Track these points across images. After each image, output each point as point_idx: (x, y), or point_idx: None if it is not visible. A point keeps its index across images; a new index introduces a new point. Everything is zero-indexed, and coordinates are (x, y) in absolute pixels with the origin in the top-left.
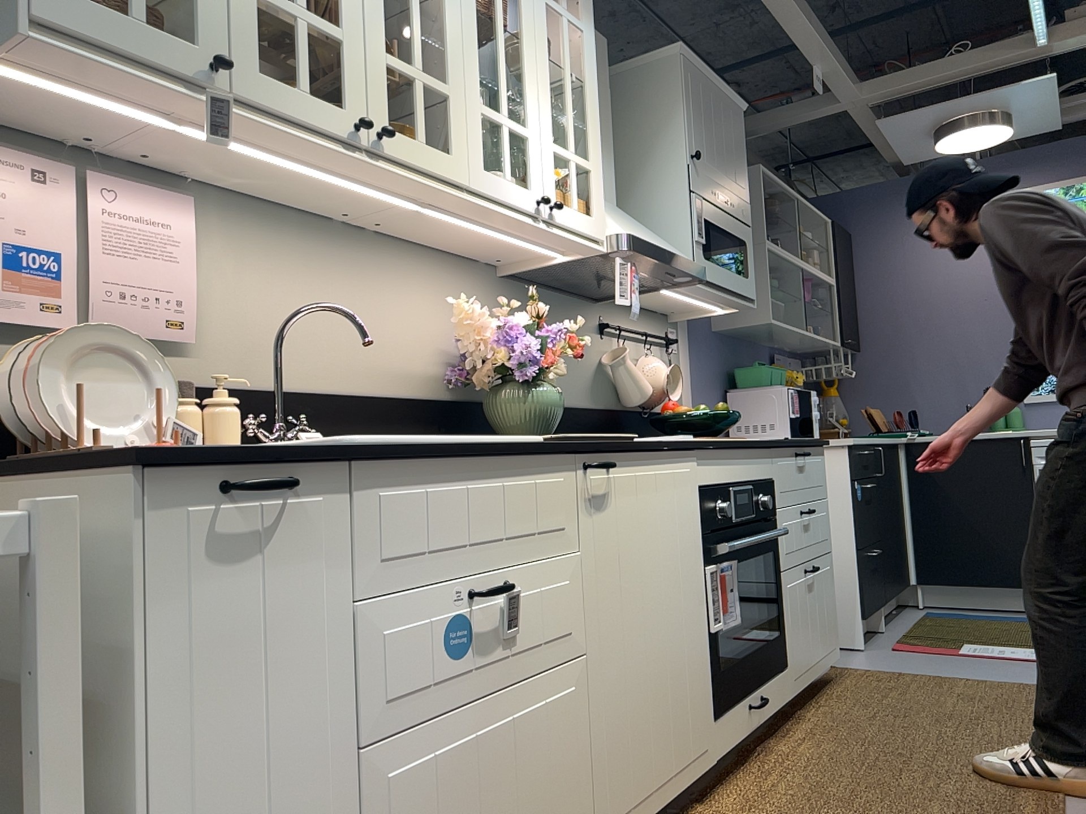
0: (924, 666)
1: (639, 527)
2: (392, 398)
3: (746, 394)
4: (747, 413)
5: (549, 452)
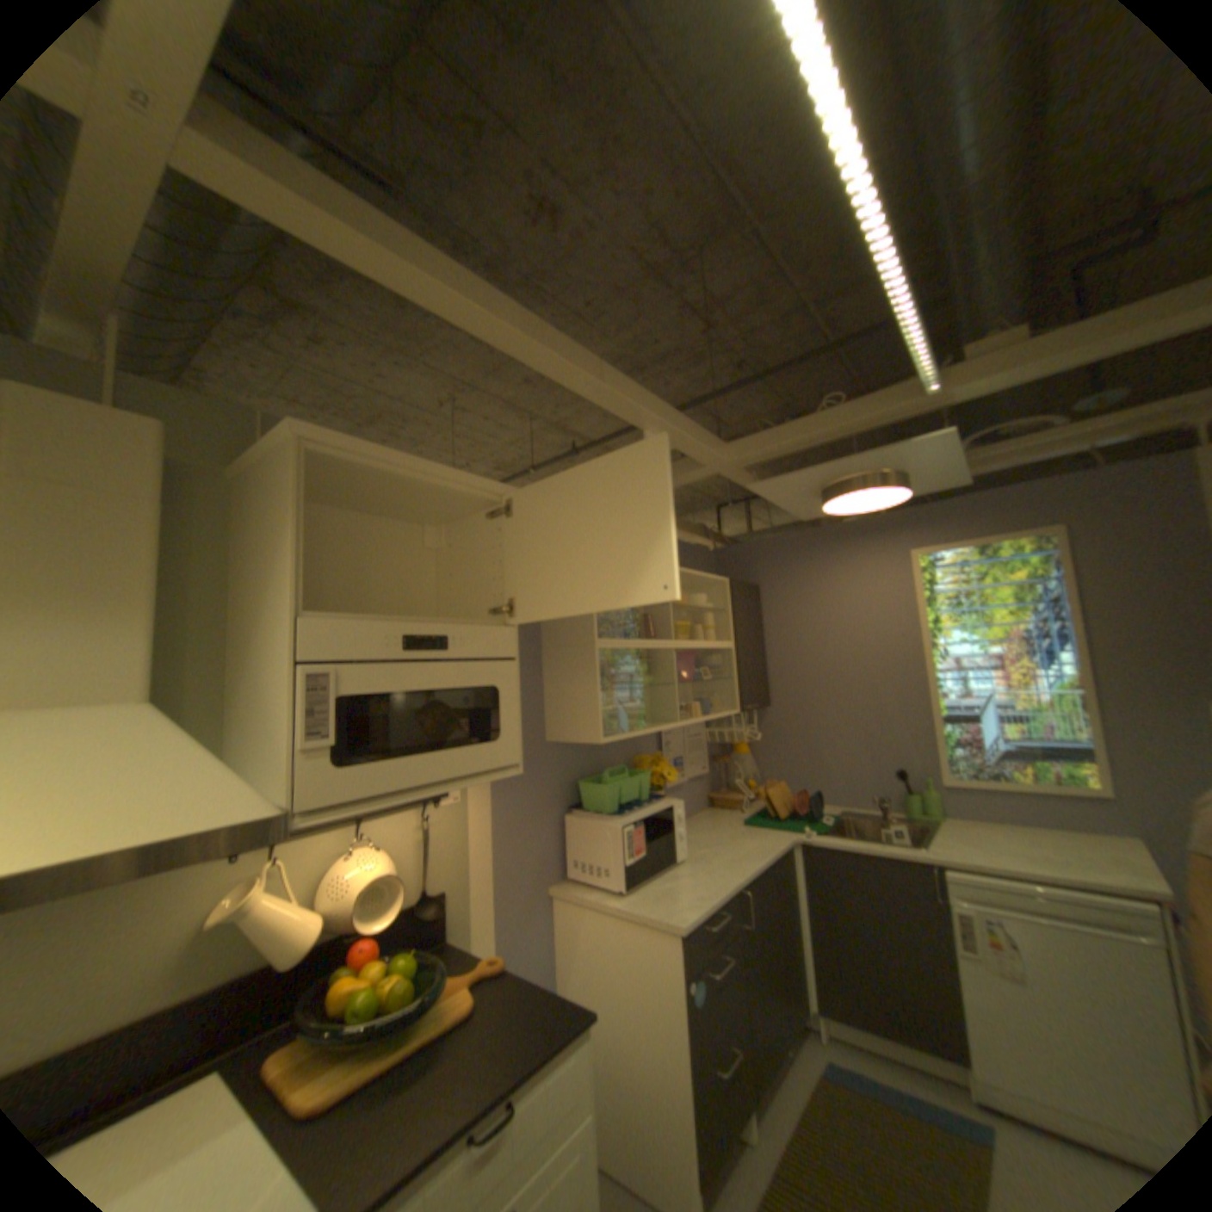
0: None
1: None
2: None
3: (582, 821)
4: (583, 845)
5: None
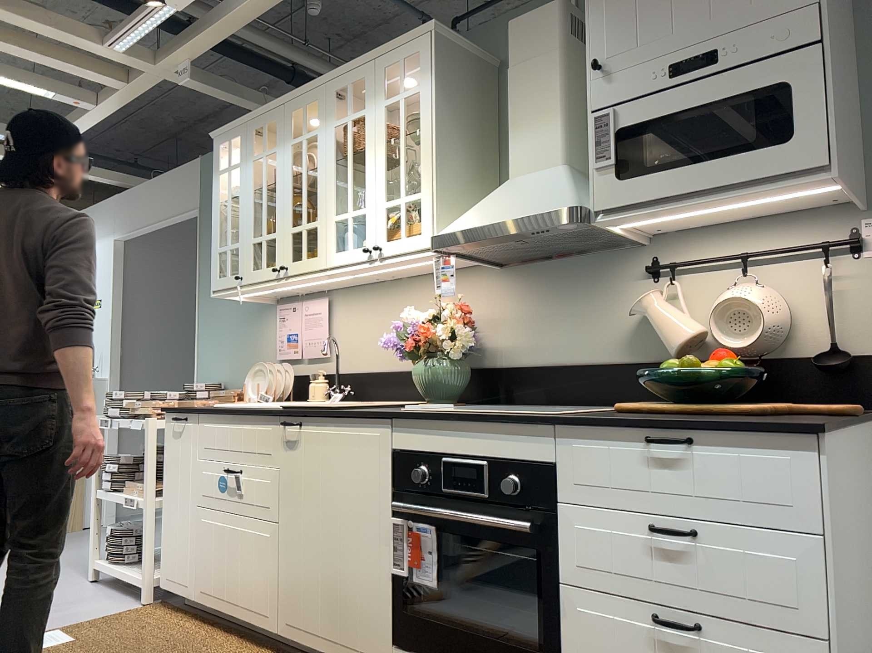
0: None
1: (319, 466)
2: (410, 371)
3: None
4: None
5: (260, 414)
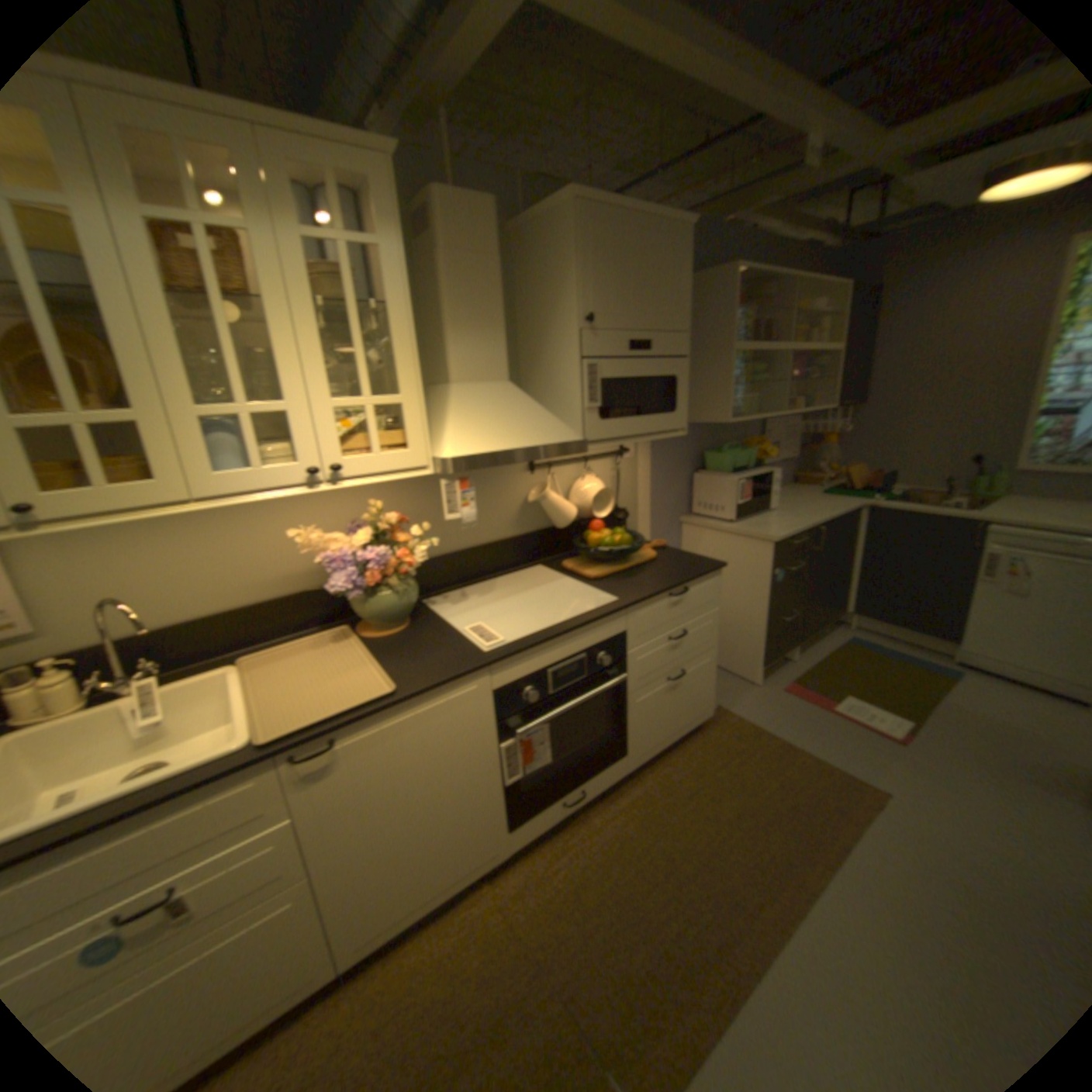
0: (791, 725)
1: (389, 763)
2: (274, 600)
3: (707, 477)
4: (707, 492)
5: (225, 778)
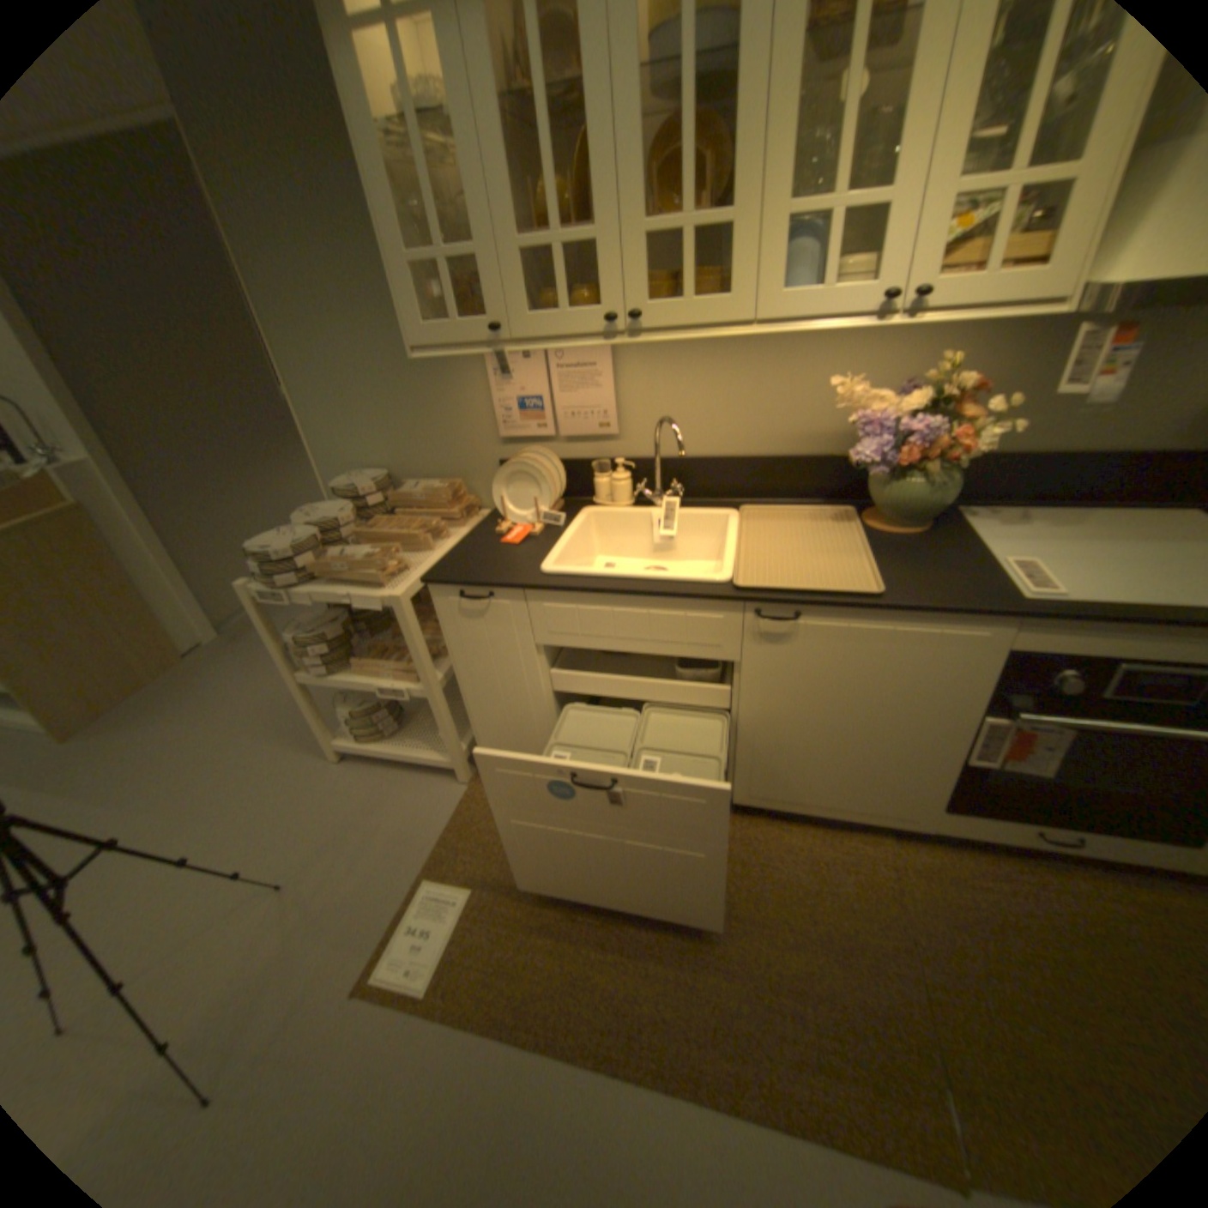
0: None
1: (841, 665)
2: (788, 458)
3: None
4: None
5: (702, 601)
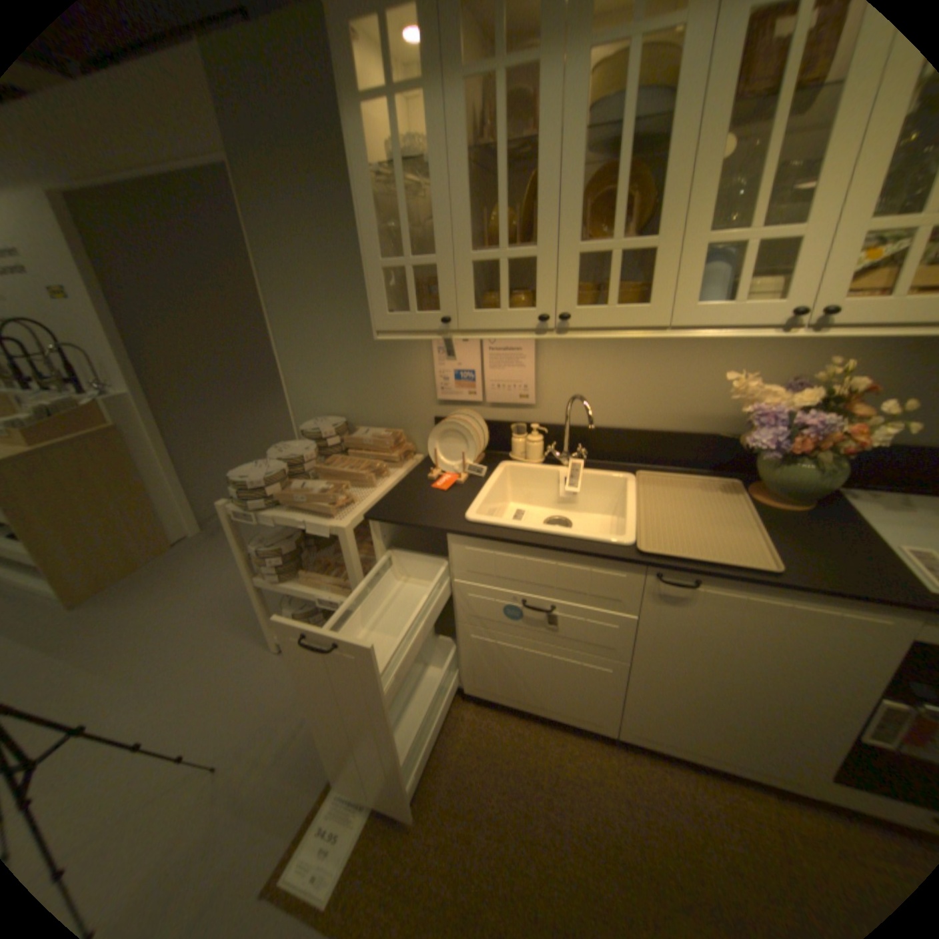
0: None
1: (738, 632)
2: (680, 433)
3: None
4: None
5: (608, 561)
